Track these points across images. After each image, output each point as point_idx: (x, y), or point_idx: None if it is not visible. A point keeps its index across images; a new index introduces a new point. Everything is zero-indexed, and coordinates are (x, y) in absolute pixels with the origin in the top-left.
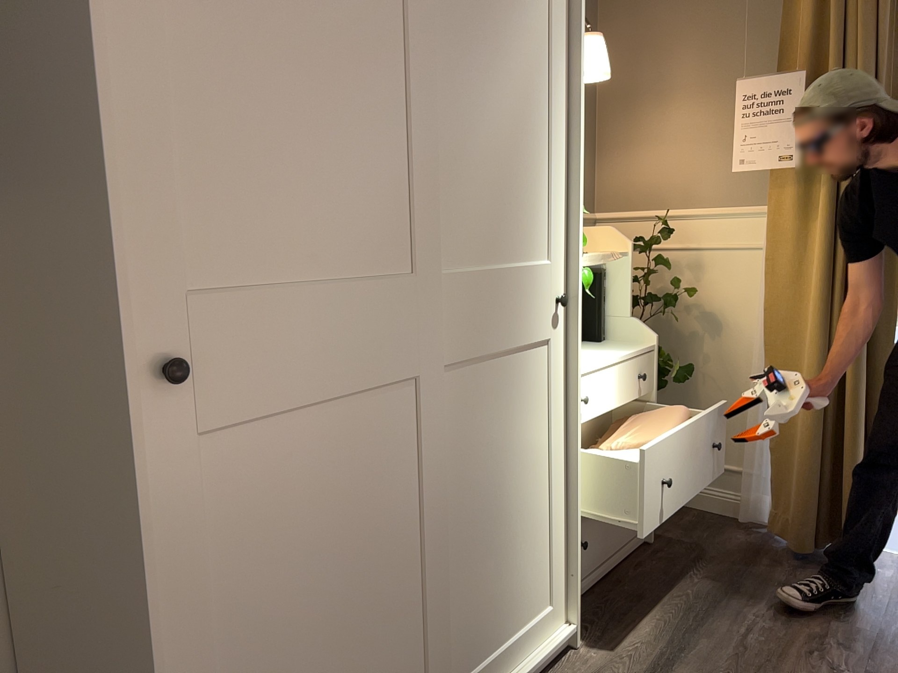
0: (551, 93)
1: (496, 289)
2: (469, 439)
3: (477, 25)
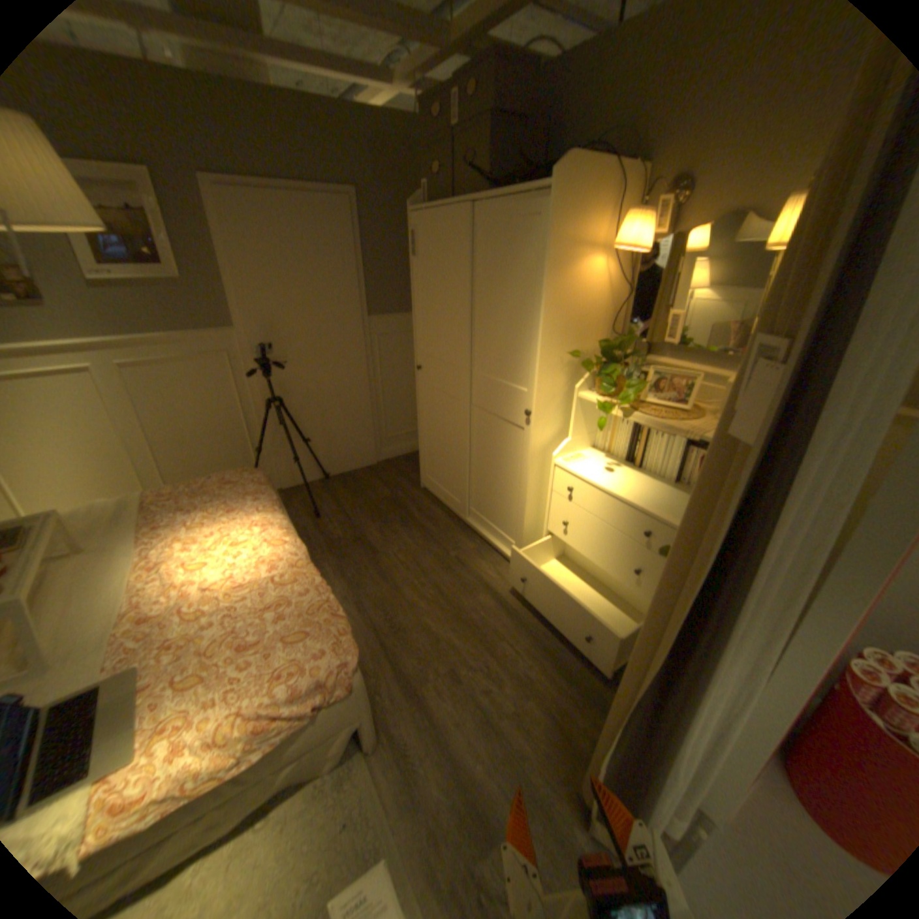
0: (539, 288)
1: (495, 387)
2: (482, 440)
3: (495, 260)
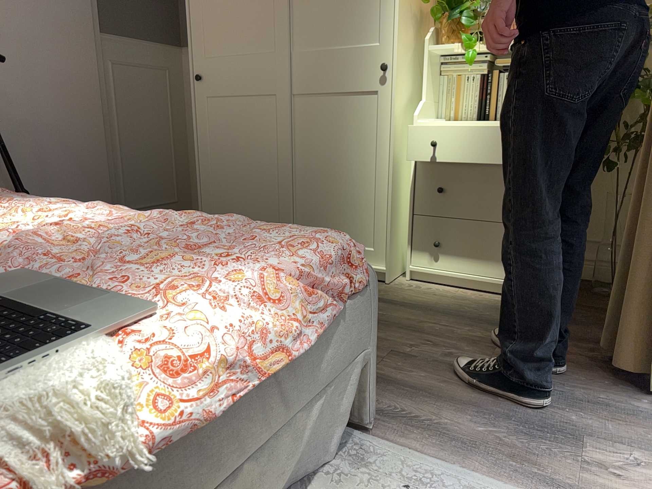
0: None
1: (330, 58)
2: (312, 136)
3: None
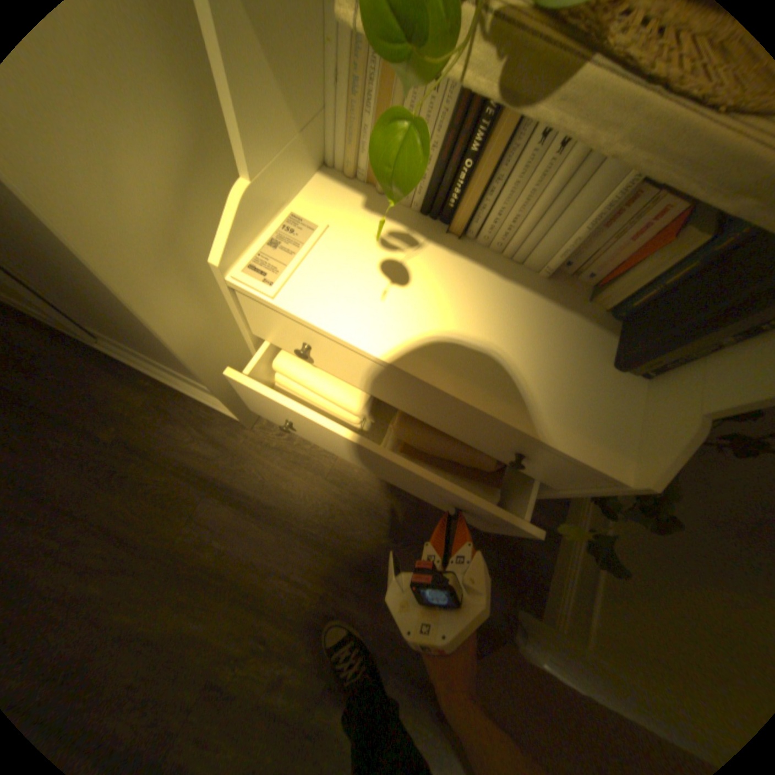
0: None
1: None
2: None
3: None
